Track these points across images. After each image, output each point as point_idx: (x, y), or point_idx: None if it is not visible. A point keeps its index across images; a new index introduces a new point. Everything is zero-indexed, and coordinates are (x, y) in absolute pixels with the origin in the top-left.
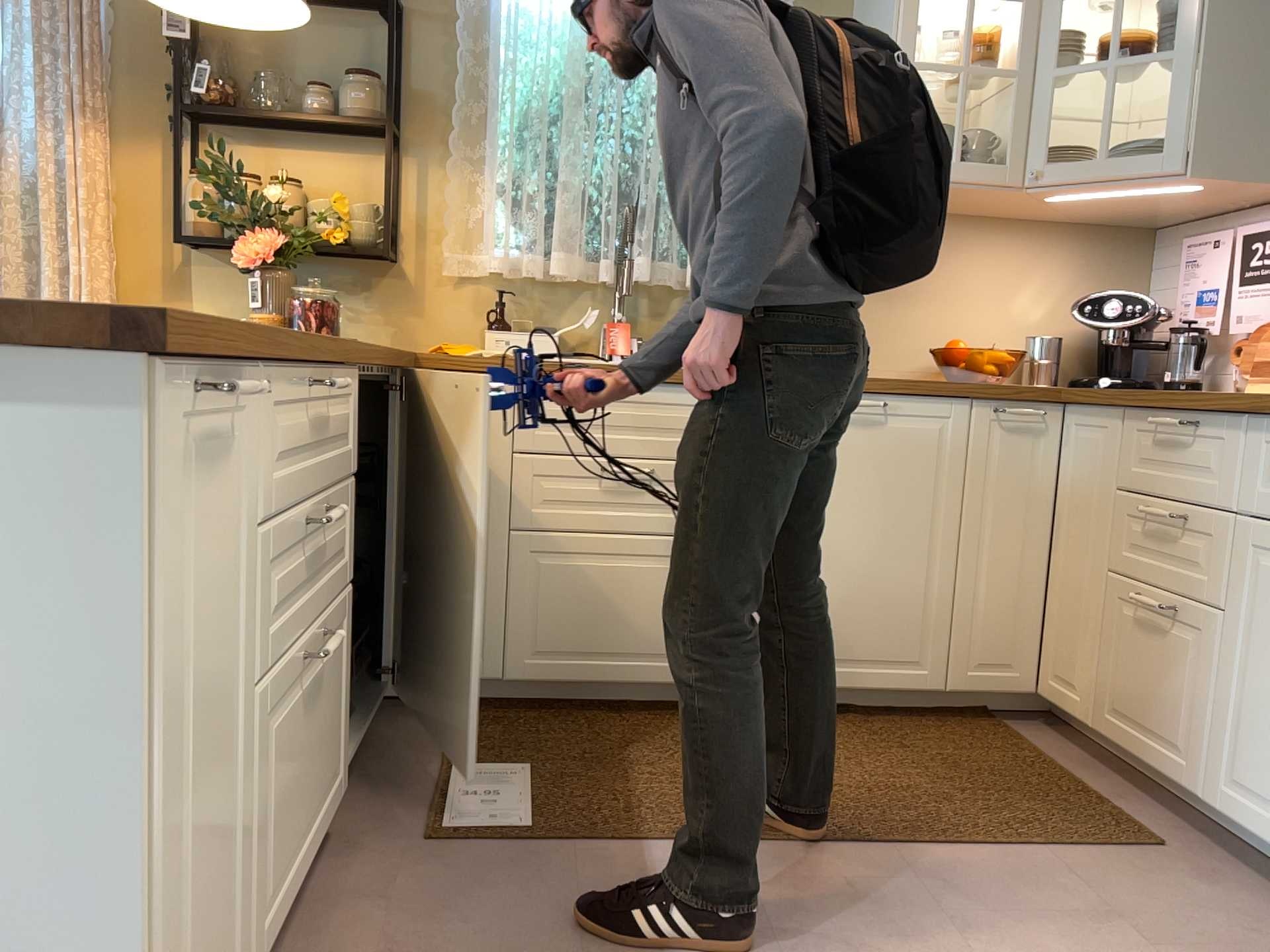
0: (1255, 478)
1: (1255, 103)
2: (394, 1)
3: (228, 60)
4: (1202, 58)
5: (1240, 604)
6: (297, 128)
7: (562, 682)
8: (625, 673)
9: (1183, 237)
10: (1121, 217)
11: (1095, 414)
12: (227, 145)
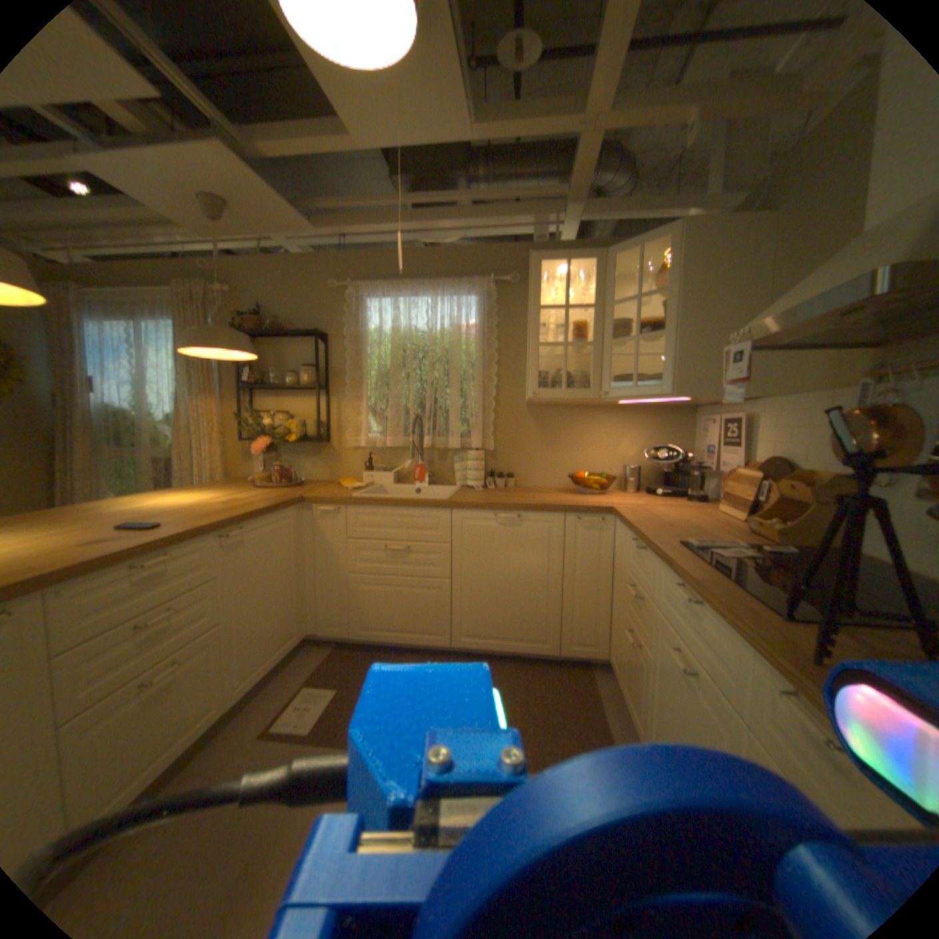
0: (660, 590)
1: (712, 355)
2: (315, 334)
3: (259, 362)
4: (678, 334)
5: (656, 658)
6: (286, 389)
7: (374, 642)
8: (401, 640)
9: (706, 413)
10: (673, 403)
11: (622, 525)
12: (261, 398)
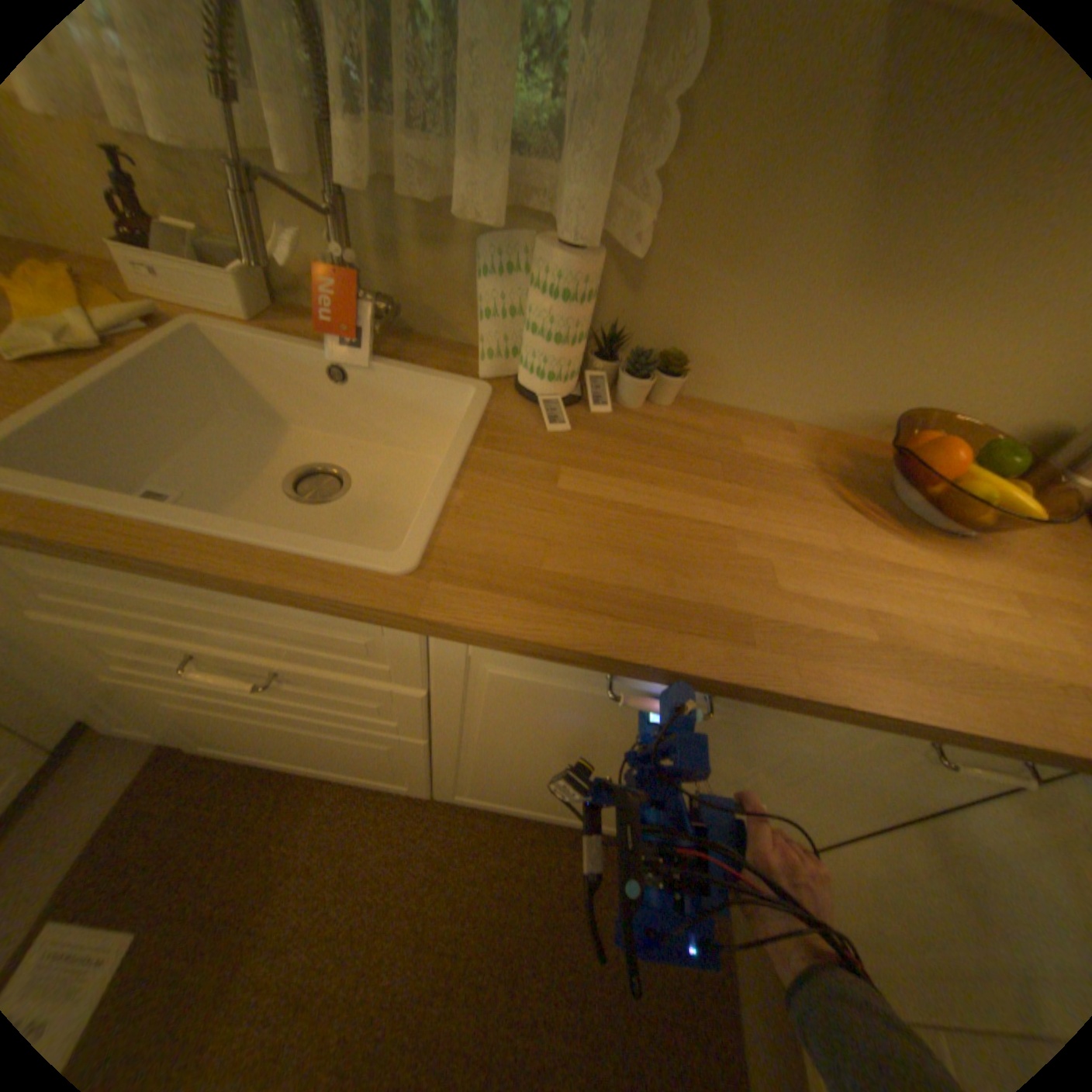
0: None
1: None
2: None
3: None
4: None
5: None
6: None
7: (249, 766)
8: (314, 778)
9: None
10: None
11: None
12: None
